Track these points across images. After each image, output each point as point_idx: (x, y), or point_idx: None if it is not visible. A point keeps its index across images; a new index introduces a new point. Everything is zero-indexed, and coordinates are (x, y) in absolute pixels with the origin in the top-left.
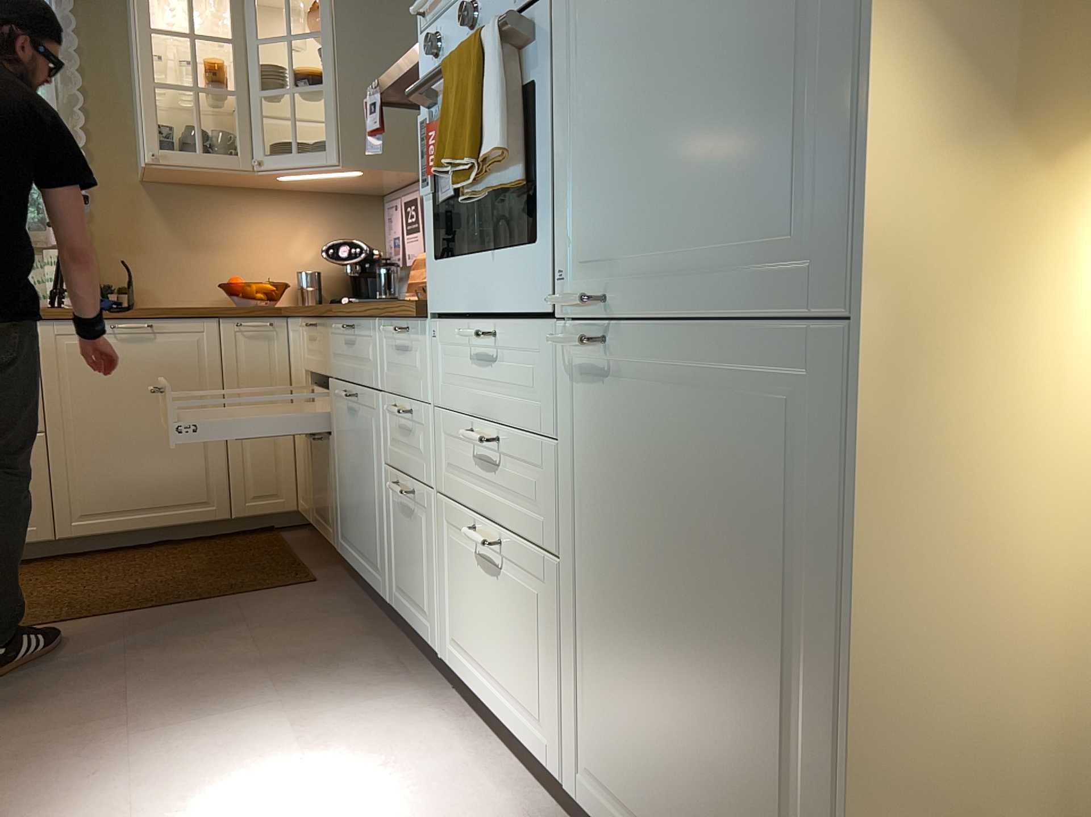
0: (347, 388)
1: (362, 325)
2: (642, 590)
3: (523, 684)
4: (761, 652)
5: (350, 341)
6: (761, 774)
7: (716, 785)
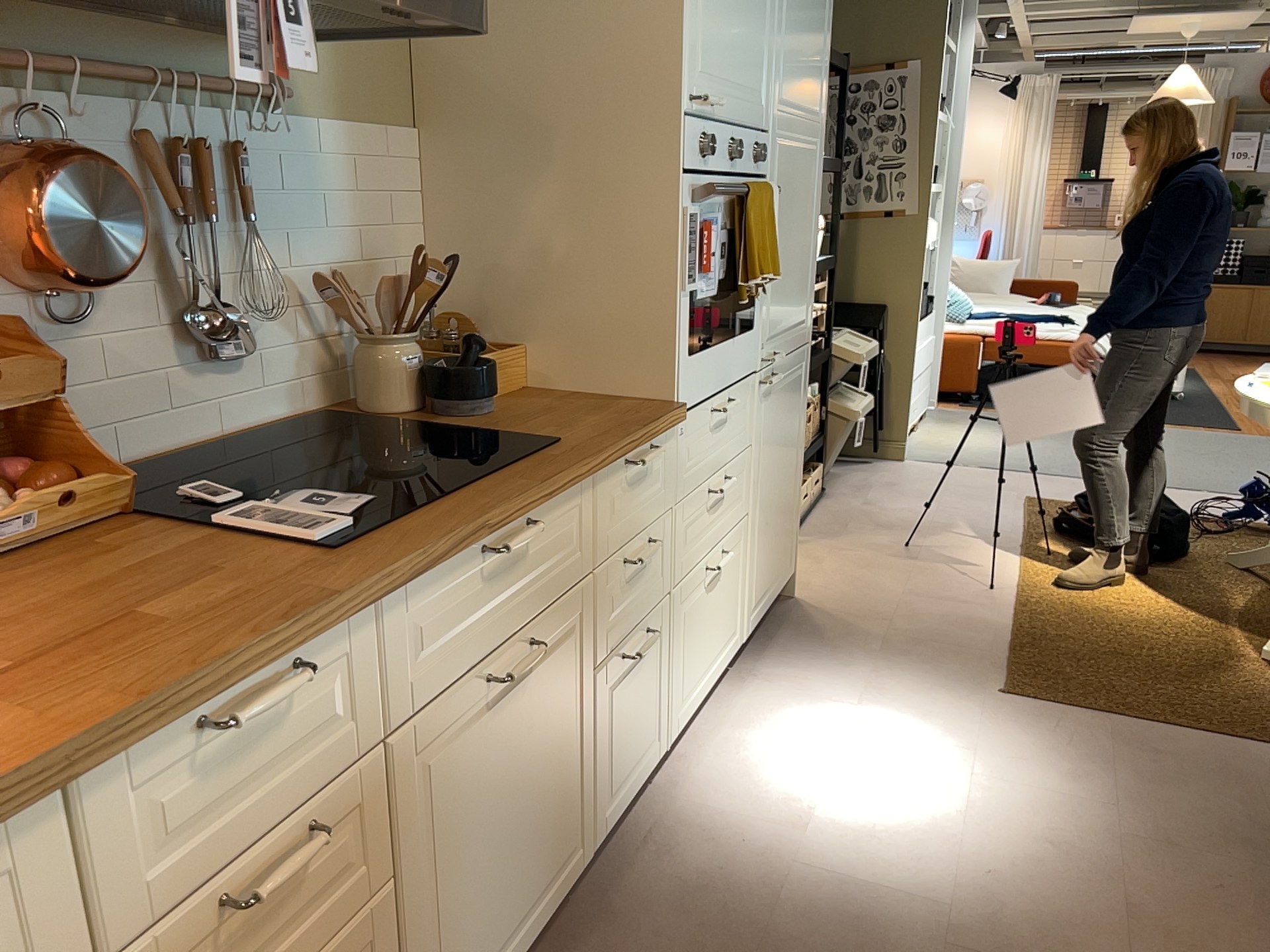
0: (486, 671)
1: (552, 505)
2: (773, 482)
3: (727, 626)
4: (792, 462)
5: (501, 567)
6: (790, 505)
7: (783, 529)
